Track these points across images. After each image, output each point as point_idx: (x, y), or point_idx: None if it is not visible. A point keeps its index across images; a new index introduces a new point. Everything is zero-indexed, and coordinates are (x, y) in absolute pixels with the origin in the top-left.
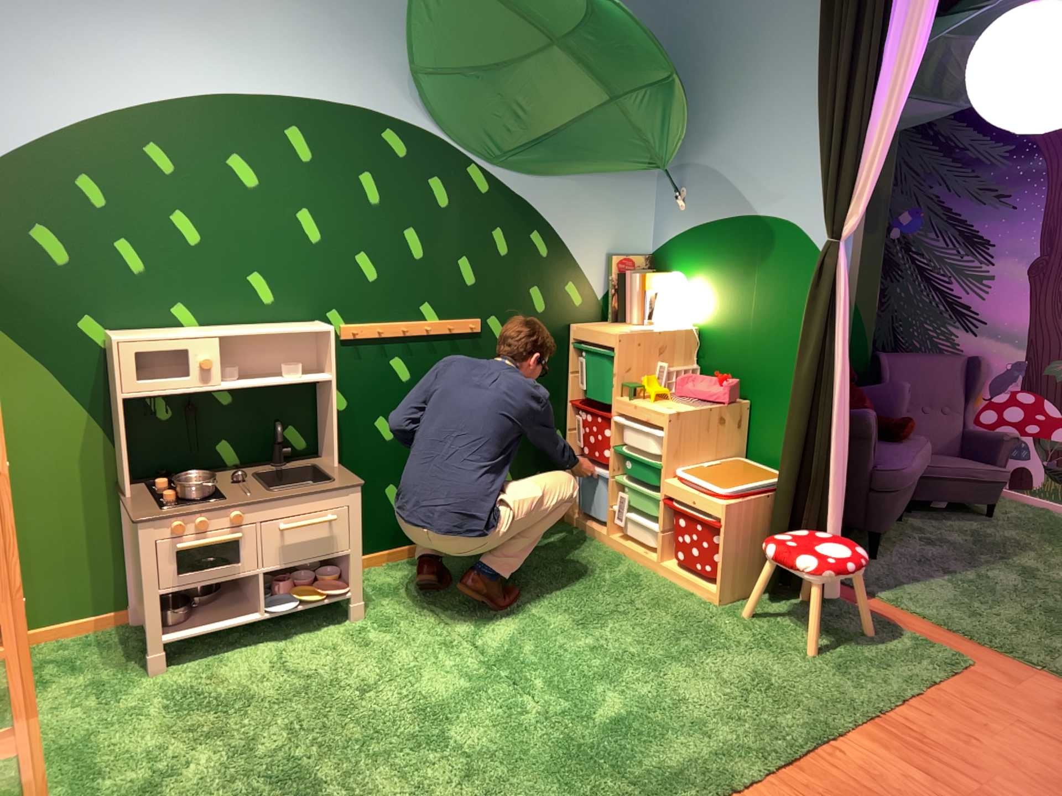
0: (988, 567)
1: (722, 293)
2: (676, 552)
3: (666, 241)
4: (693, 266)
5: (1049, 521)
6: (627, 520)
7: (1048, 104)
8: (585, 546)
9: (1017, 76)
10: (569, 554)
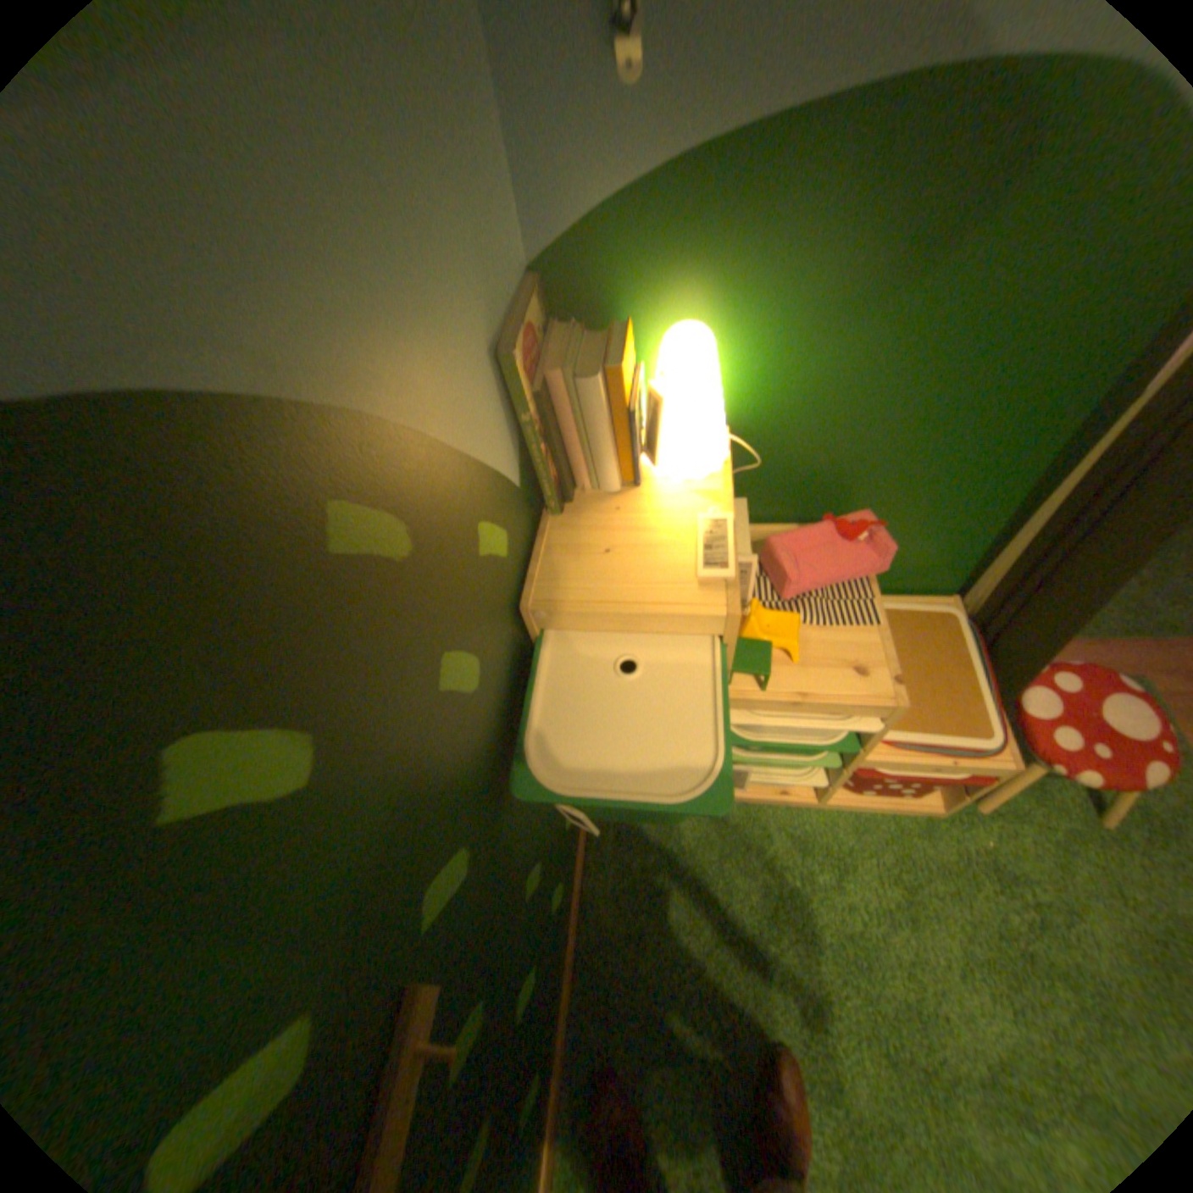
0: None
1: (801, 340)
2: (858, 791)
3: (573, 216)
4: (695, 282)
5: None
6: (743, 780)
7: None
8: (683, 827)
9: None
10: (696, 872)
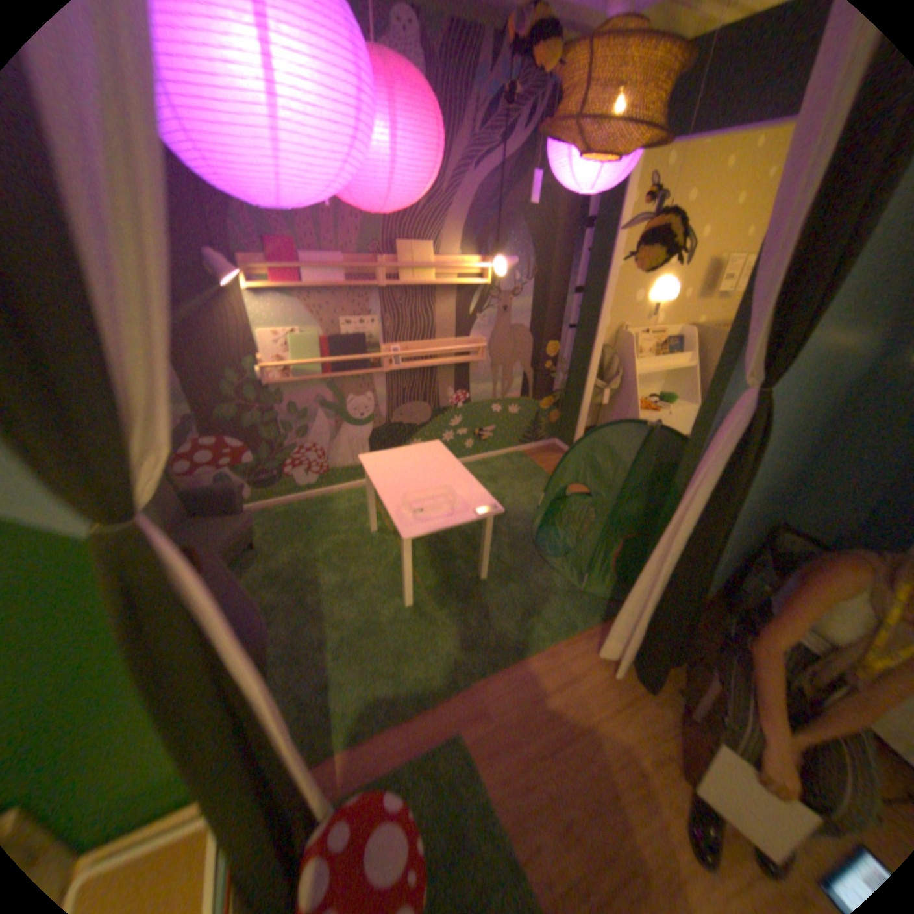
0: (327, 609)
1: None
2: None
3: None
4: None
5: (284, 520)
6: None
7: (342, 169)
8: None
9: (306, 101)
10: None
